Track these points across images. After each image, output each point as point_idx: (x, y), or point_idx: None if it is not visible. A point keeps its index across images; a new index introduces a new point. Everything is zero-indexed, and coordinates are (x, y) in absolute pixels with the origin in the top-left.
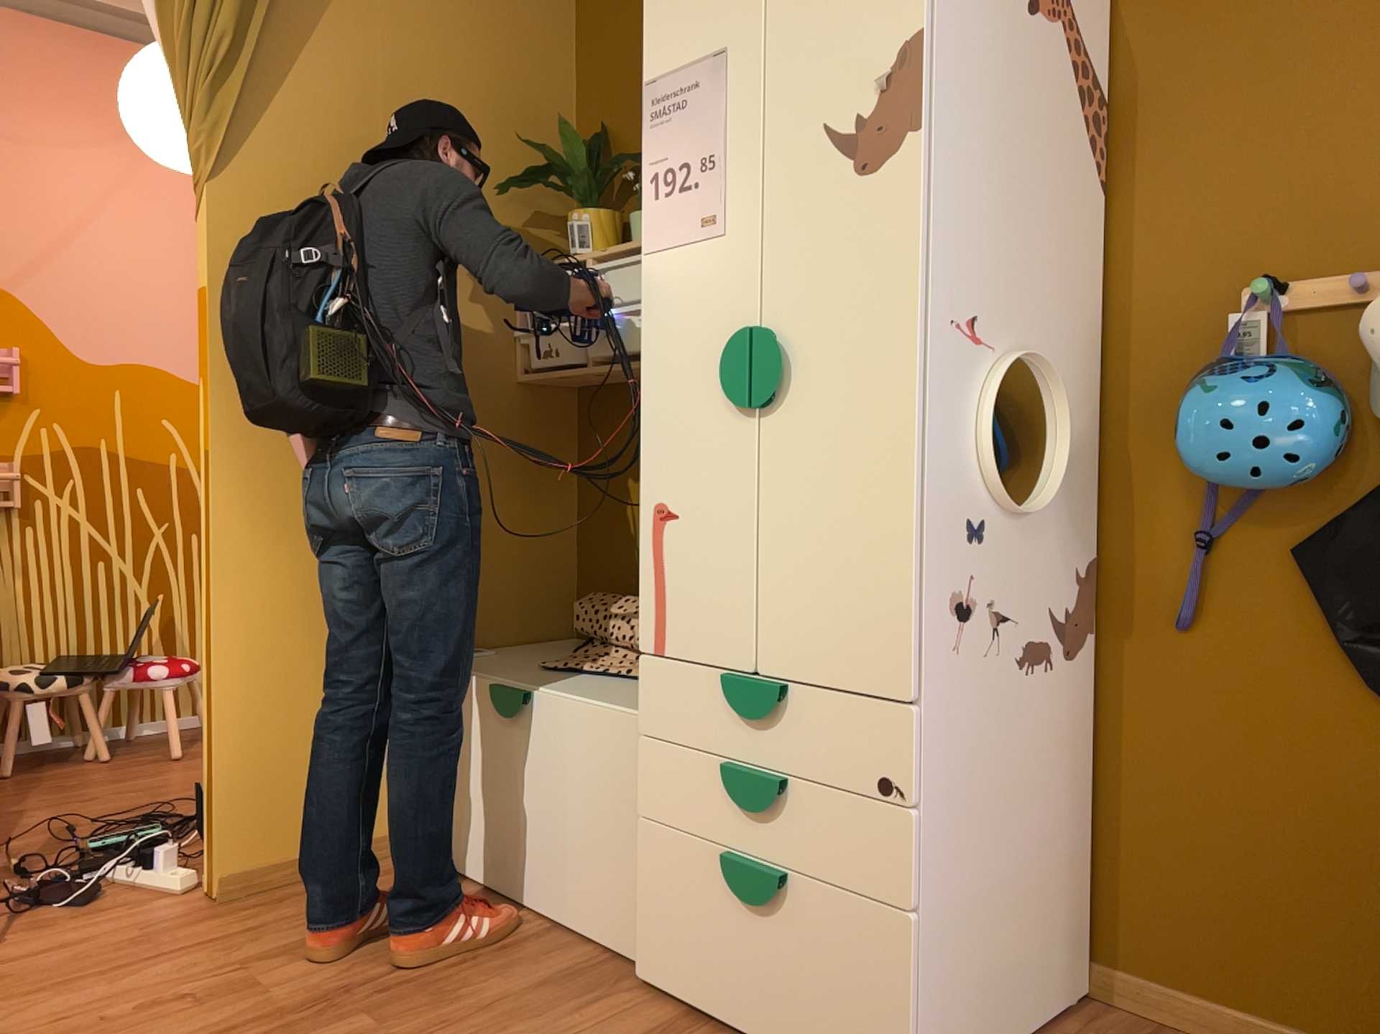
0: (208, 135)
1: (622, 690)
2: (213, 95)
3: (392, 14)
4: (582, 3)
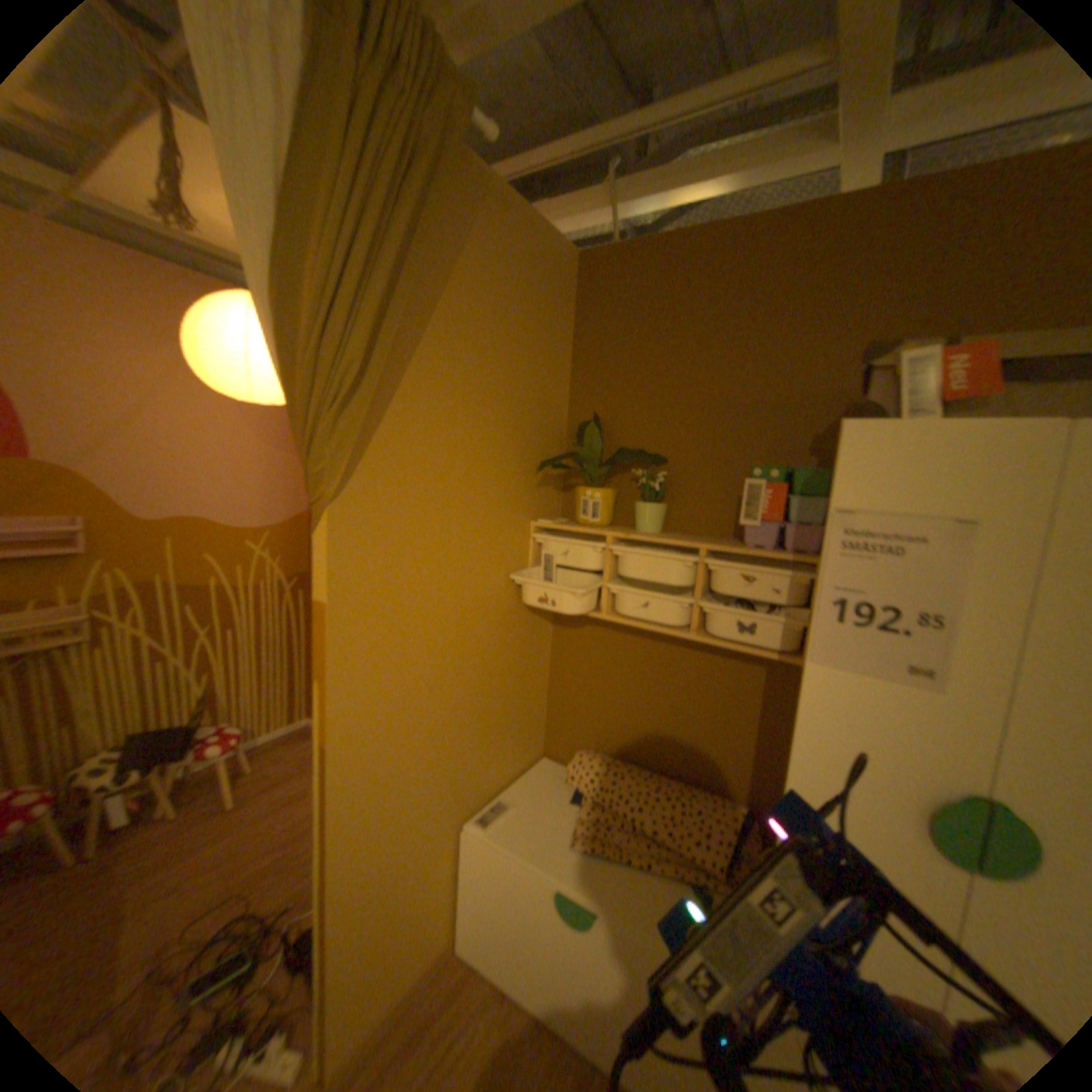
0: (330, 459)
1: (669, 904)
2: (336, 419)
3: (472, 326)
4: (584, 314)
